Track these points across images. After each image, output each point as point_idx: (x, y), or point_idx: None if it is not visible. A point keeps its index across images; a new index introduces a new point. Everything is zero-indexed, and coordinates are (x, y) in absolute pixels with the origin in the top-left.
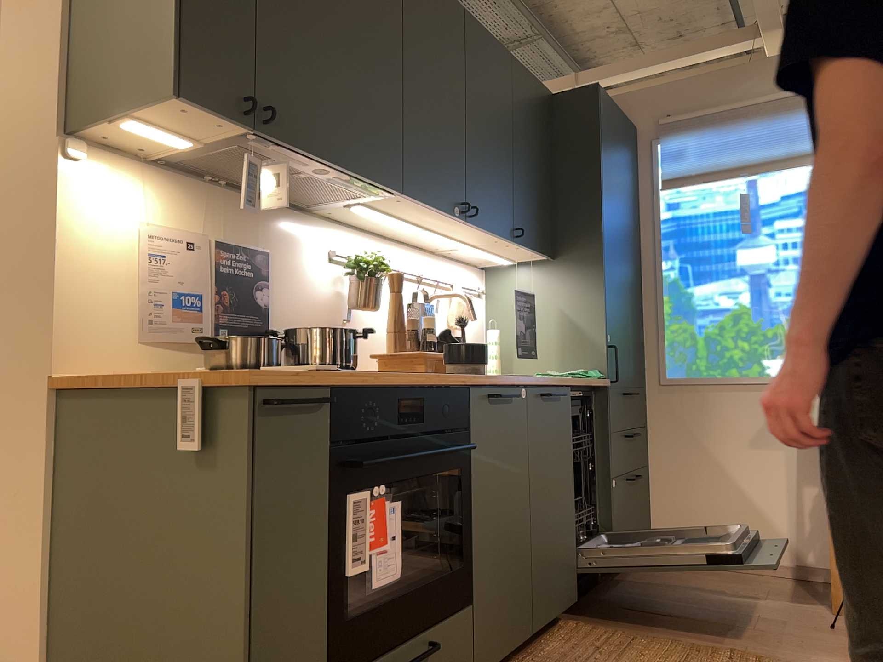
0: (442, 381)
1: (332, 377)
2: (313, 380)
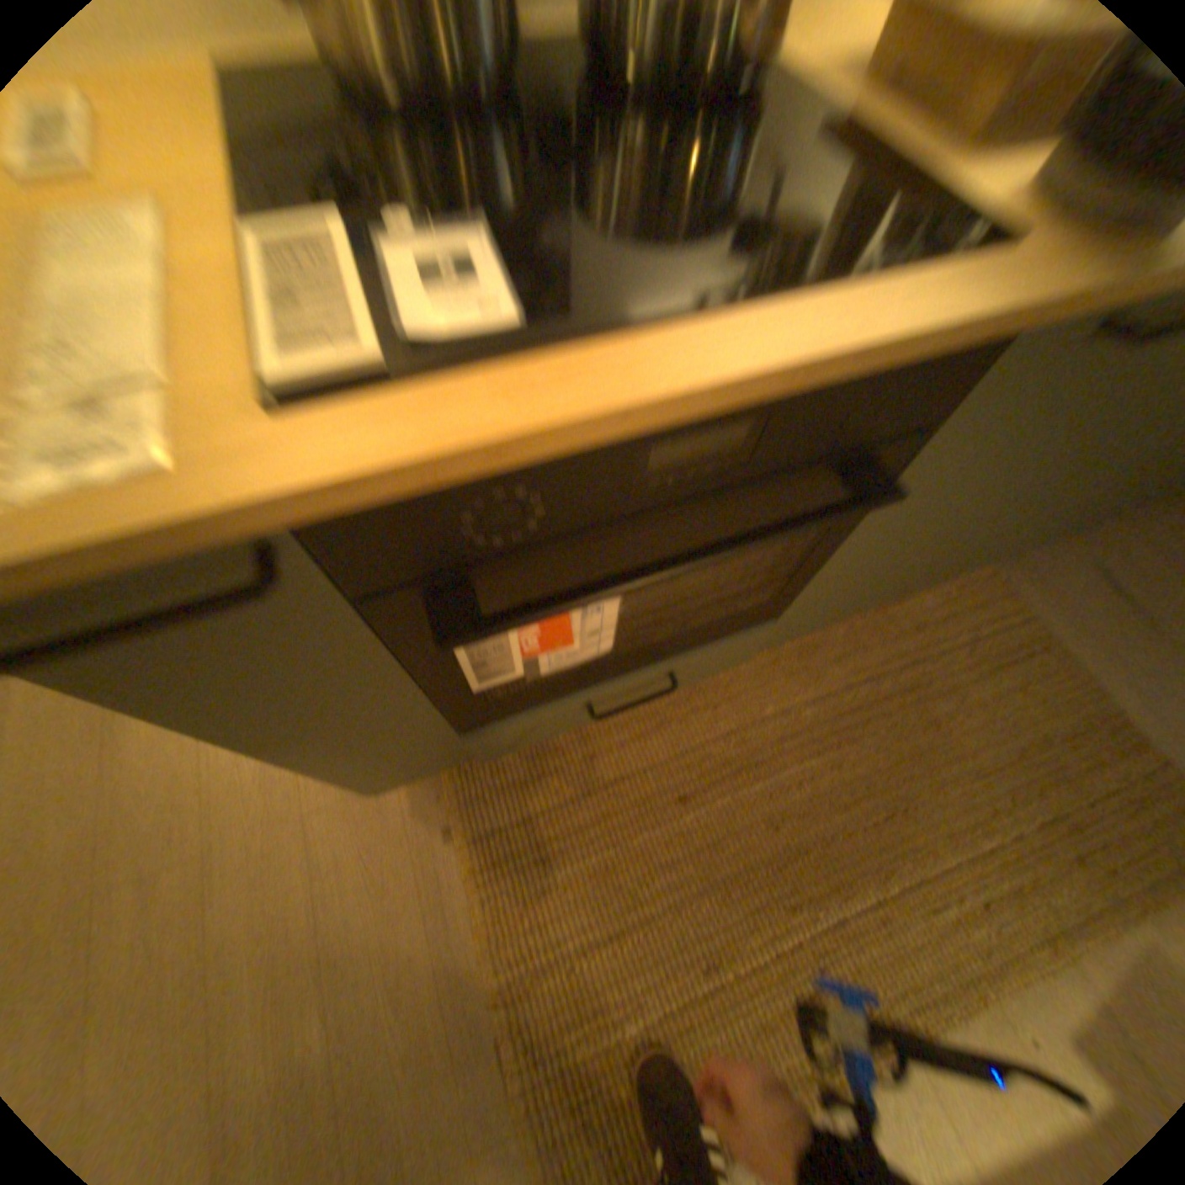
0: (904, 325)
1: (247, 517)
2: (149, 542)
